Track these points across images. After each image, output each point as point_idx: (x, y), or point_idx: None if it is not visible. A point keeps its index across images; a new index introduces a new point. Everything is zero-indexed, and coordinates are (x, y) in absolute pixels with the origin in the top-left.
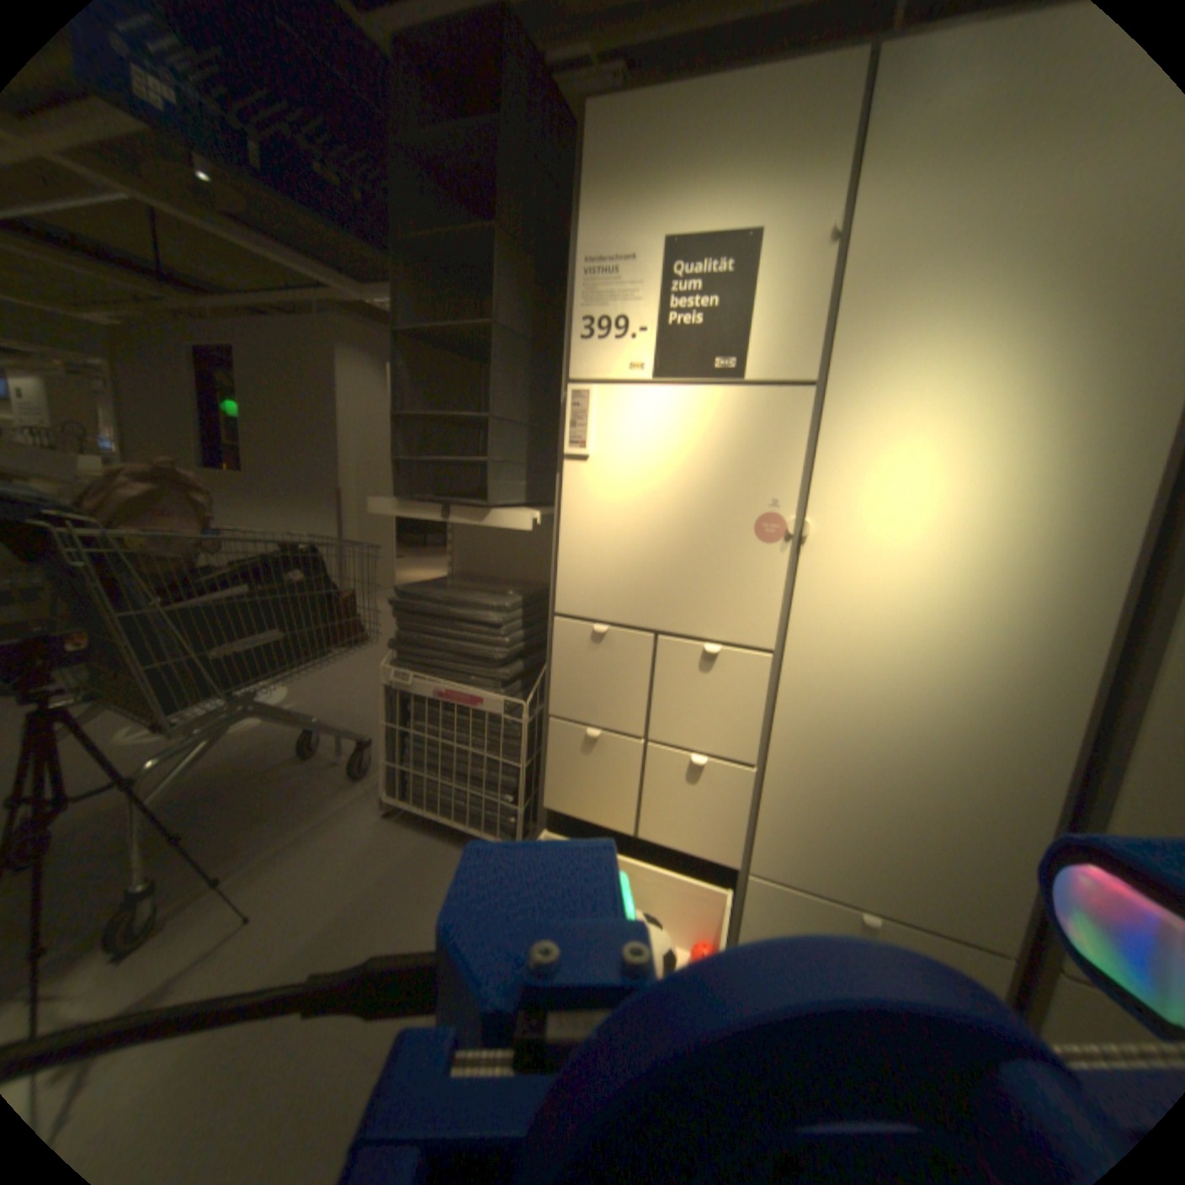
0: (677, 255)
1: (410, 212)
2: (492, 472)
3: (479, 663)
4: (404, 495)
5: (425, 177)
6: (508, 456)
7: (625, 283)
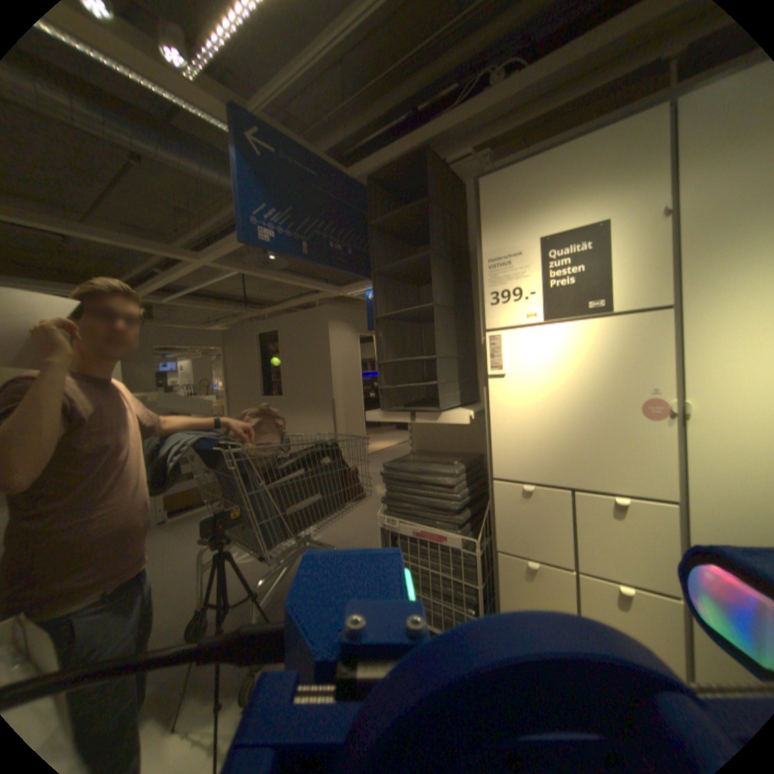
0: (549, 245)
1: (379, 254)
2: (440, 389)
3: (441, 512)
4: (386, 407)
5: (385, 234)
6: (447, 377)
7: (516, 268)
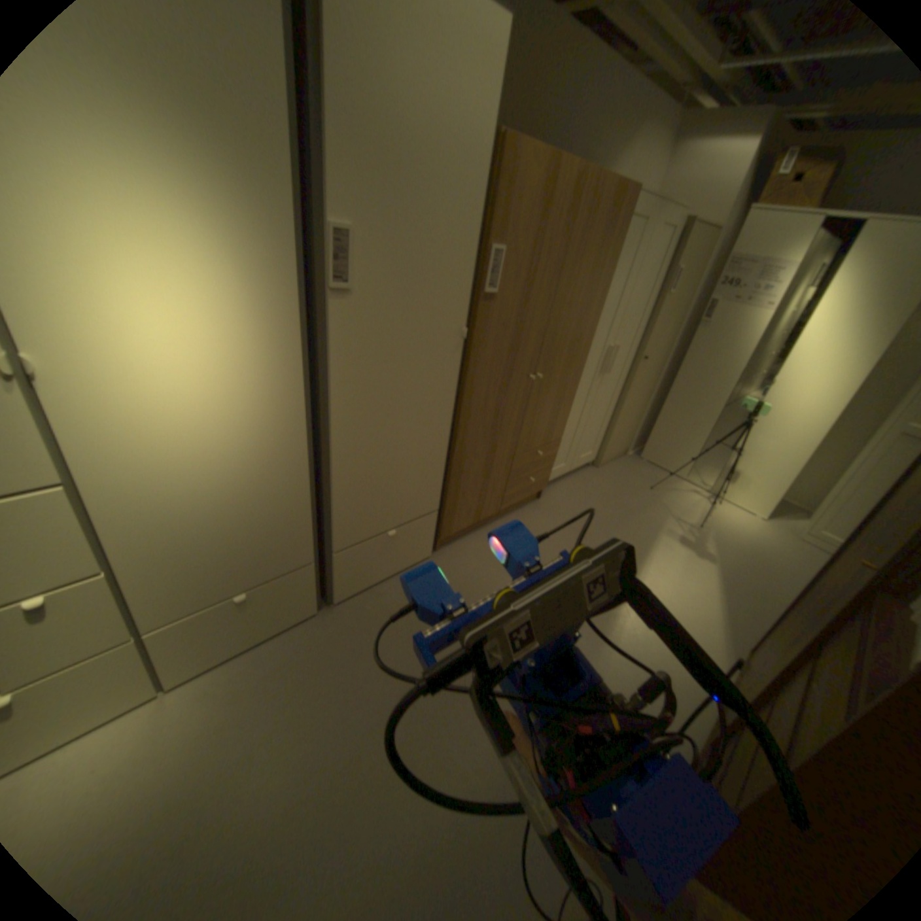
0: None
1: None
2: None
3: None
4: None
5: None
6: None
7: None
